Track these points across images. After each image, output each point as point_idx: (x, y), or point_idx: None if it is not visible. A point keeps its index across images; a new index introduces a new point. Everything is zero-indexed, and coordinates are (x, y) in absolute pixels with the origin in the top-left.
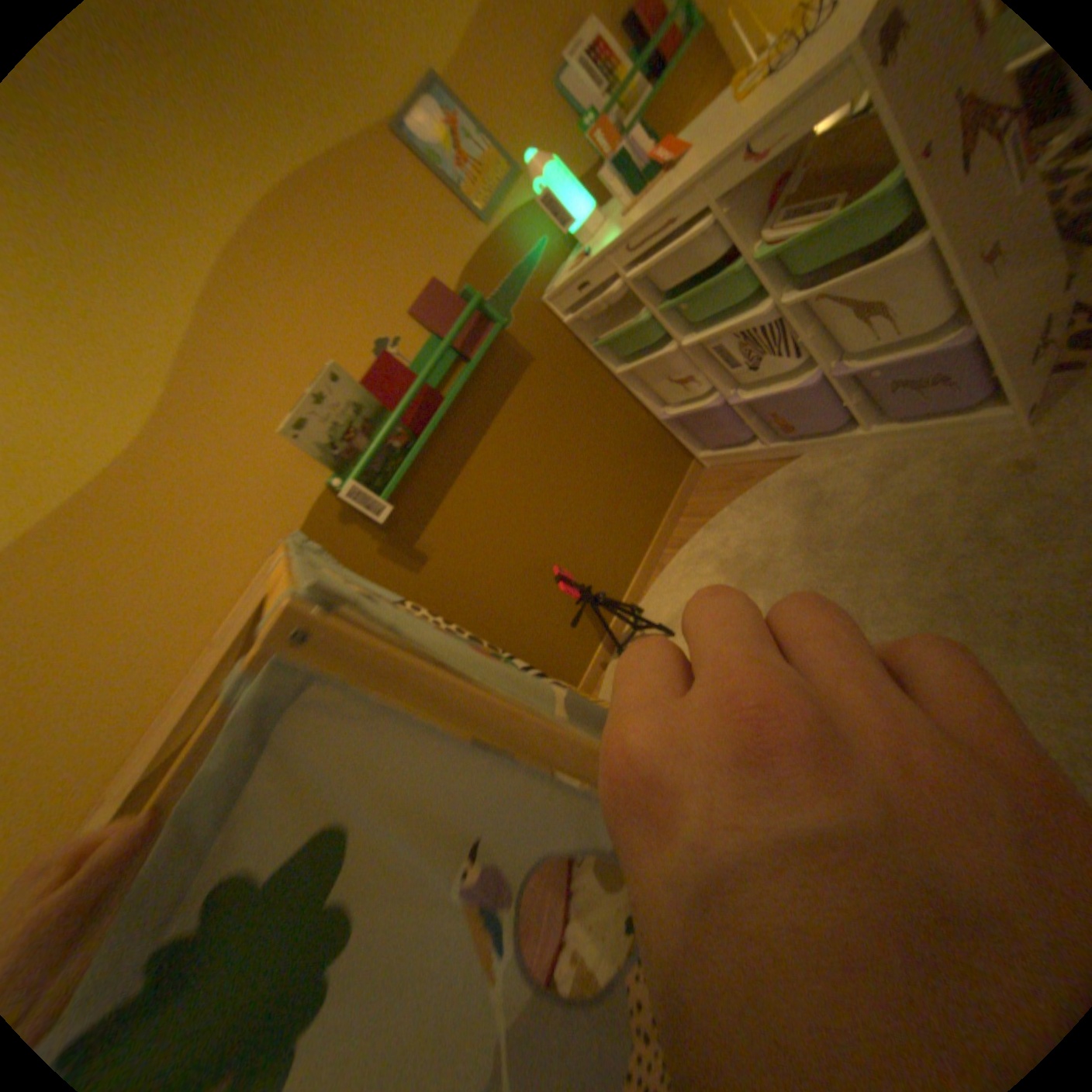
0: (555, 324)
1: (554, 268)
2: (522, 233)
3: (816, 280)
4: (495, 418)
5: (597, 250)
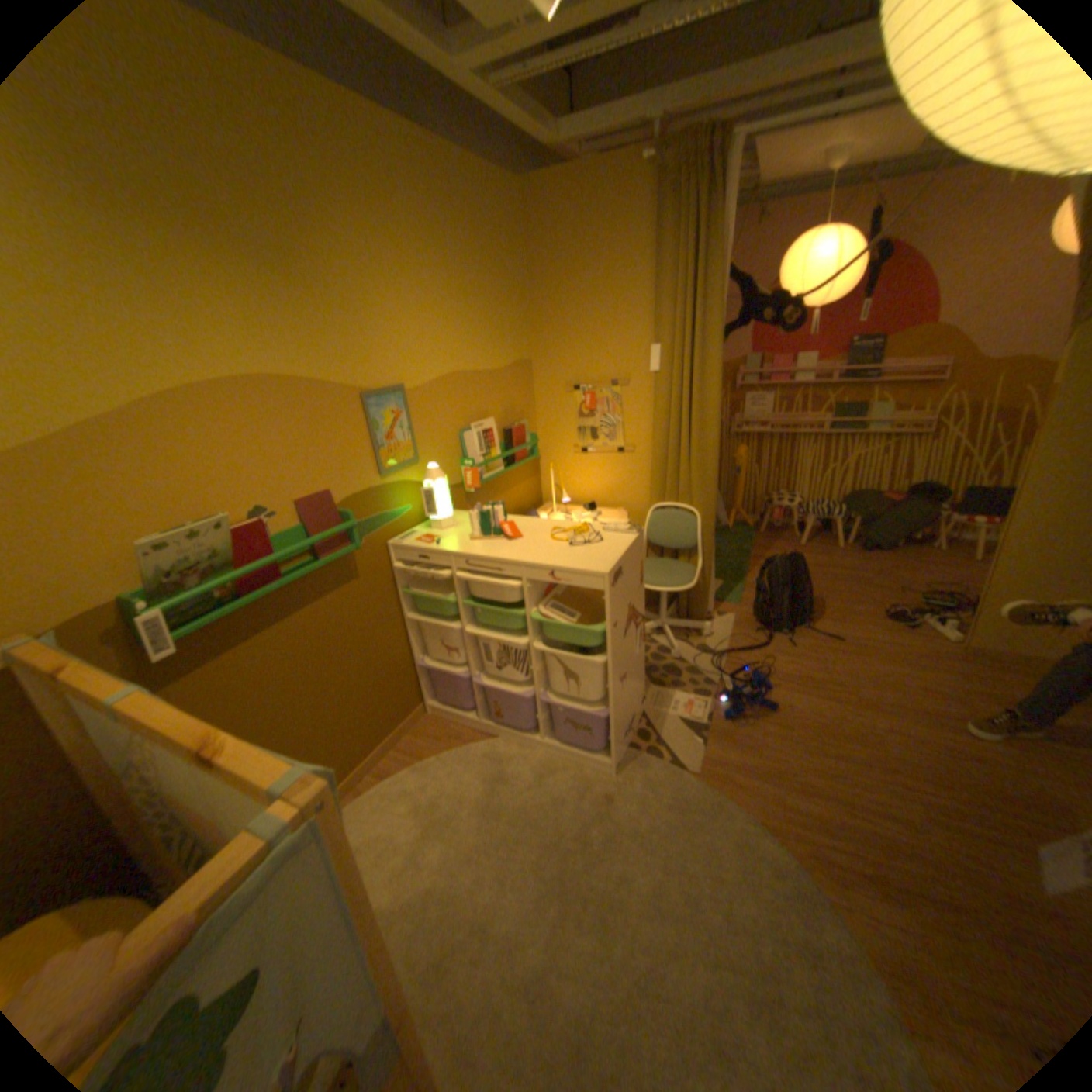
0: (384, 562)
1: (404, 527)
2: (398, 496)
3: (550, 641)
4: (304, 608)
5: (445, 547)
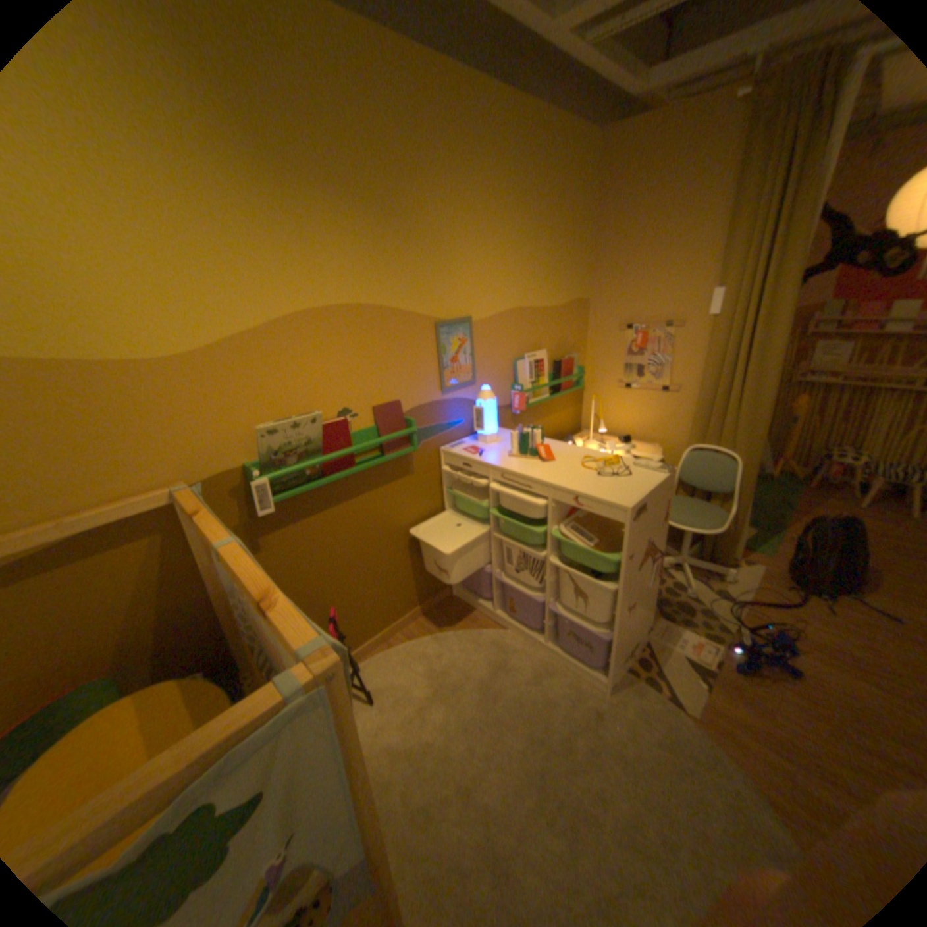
0: (436, 464)
1: (456, 437)
2: (454, 411)
3: (567, 558)
4: (369, 492)
5: (486, 460)
